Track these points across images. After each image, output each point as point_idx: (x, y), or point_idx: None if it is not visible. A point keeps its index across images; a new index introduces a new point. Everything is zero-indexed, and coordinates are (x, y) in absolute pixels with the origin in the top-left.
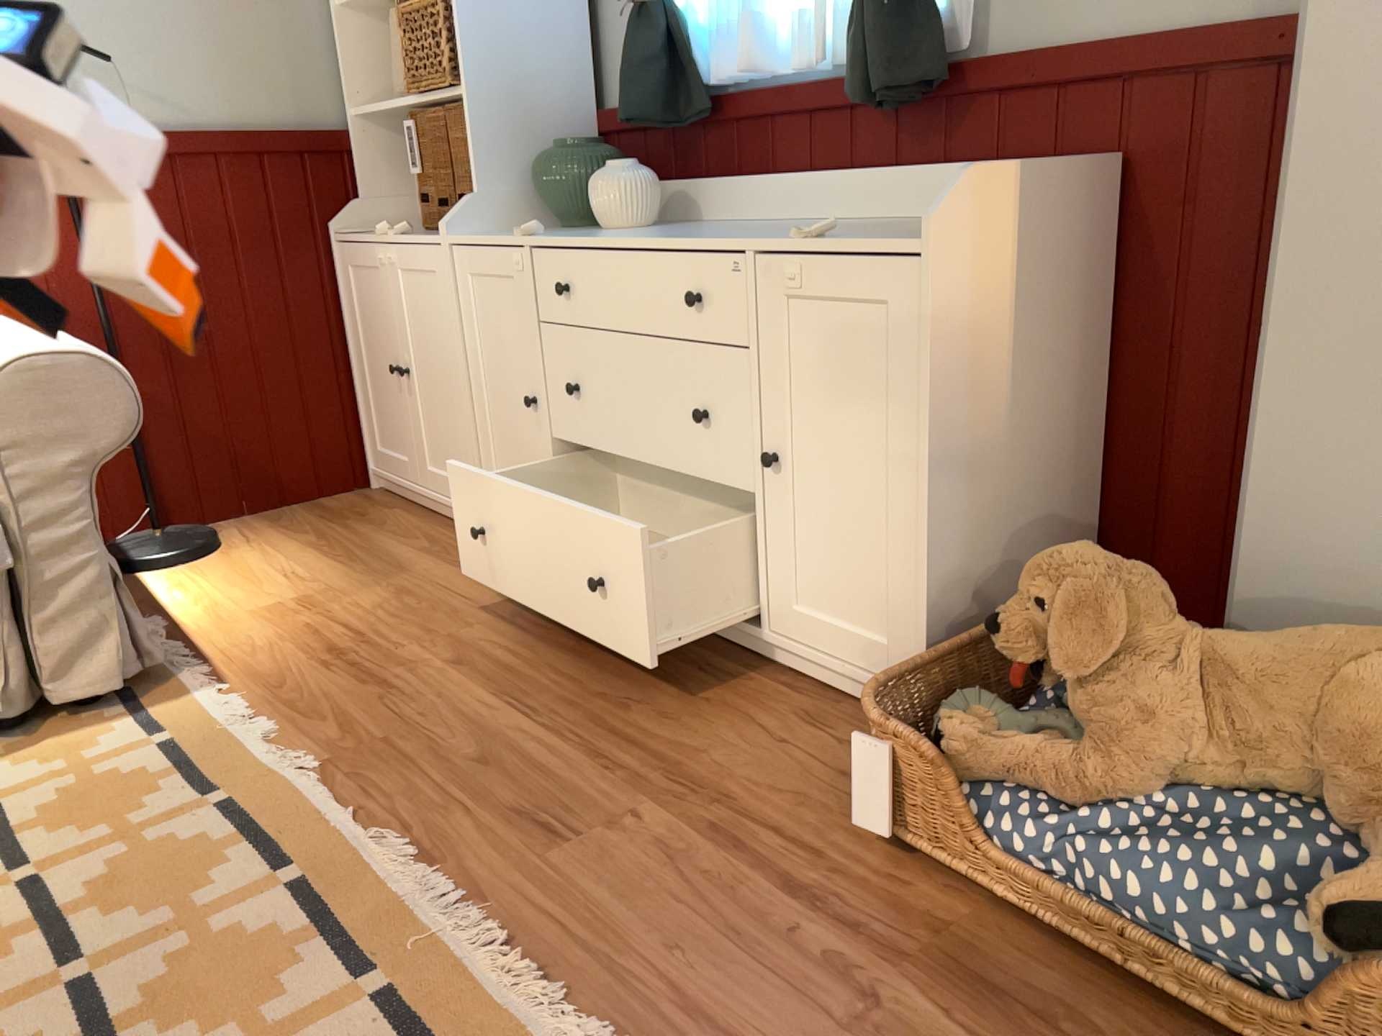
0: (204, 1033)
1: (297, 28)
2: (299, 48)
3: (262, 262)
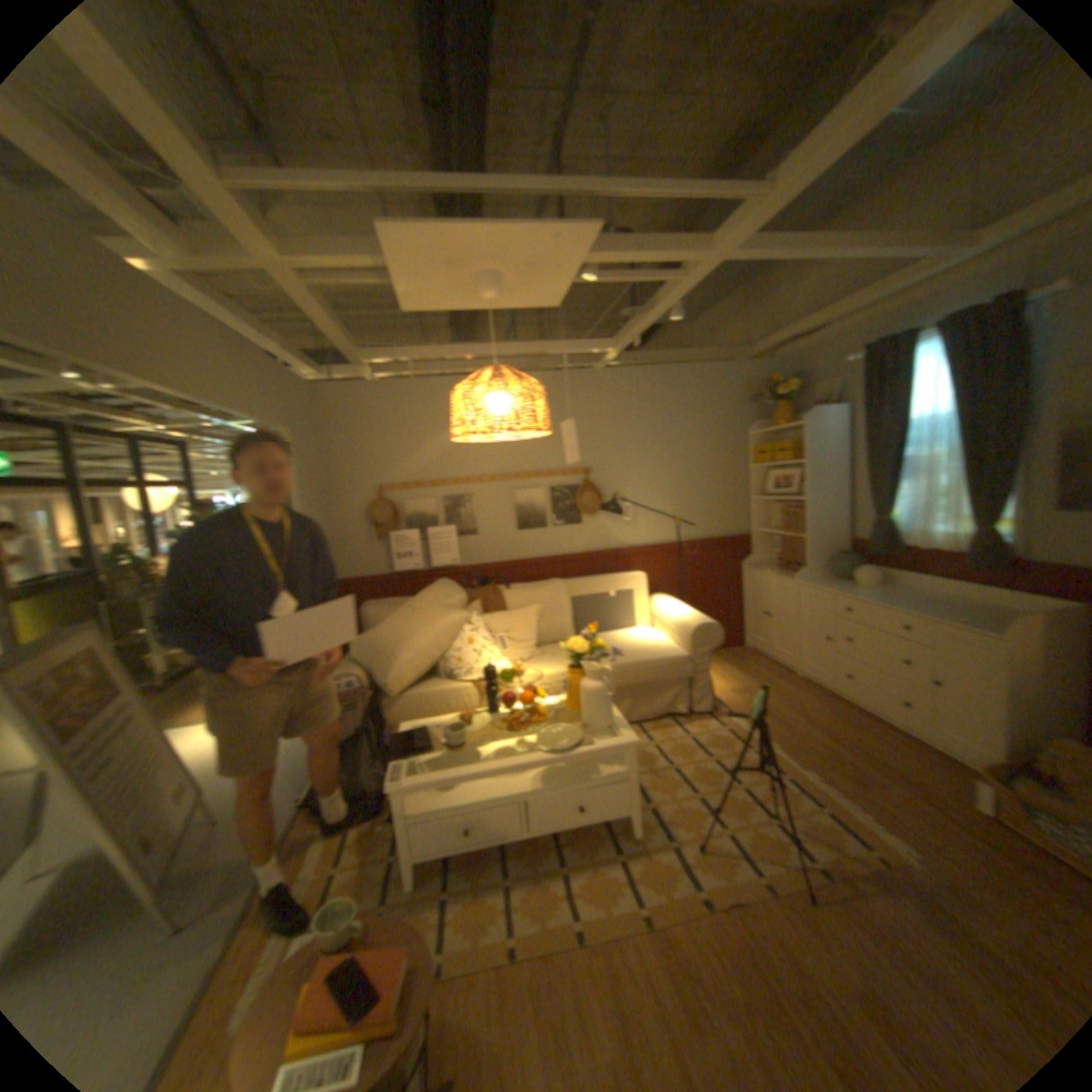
0: (786, 811)
1: (738, 505)
2: (738, 510)
3: (721, 575)
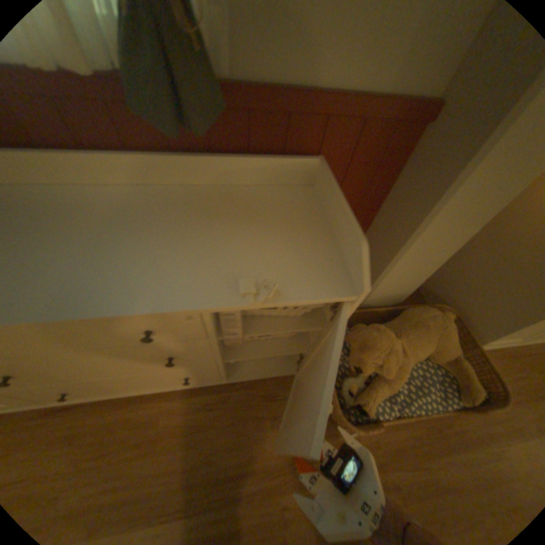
0: None
1: None
2: None
3: None
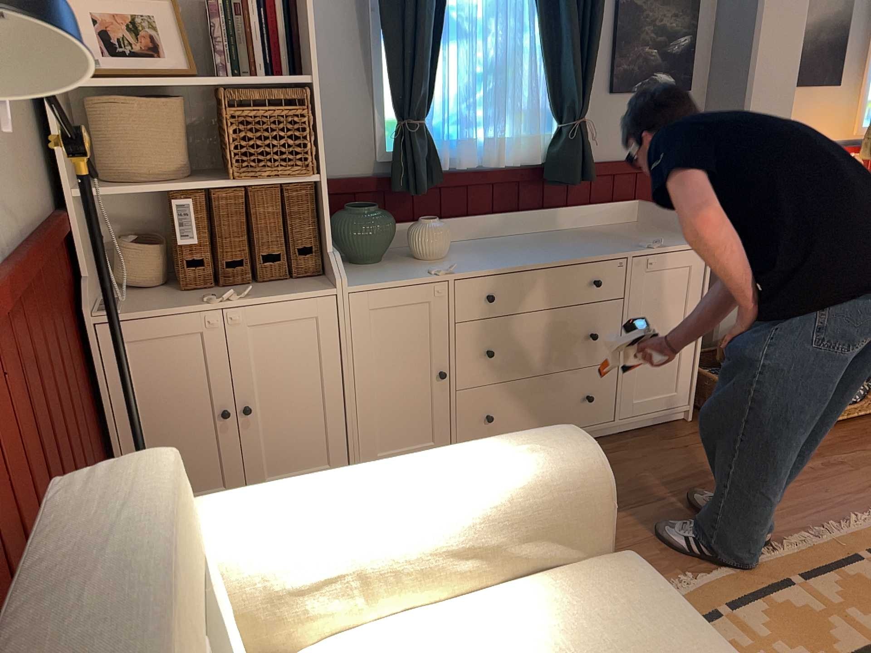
0: None
1: (21, 104)
2: (26, 126)
3: (67, 365)
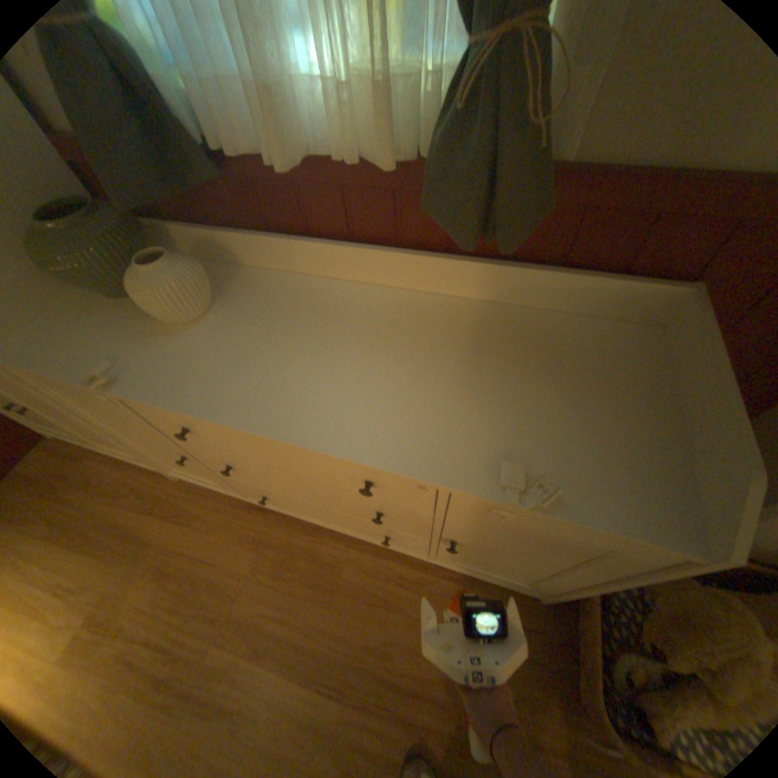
0: None
1: None
2: None
3: None
